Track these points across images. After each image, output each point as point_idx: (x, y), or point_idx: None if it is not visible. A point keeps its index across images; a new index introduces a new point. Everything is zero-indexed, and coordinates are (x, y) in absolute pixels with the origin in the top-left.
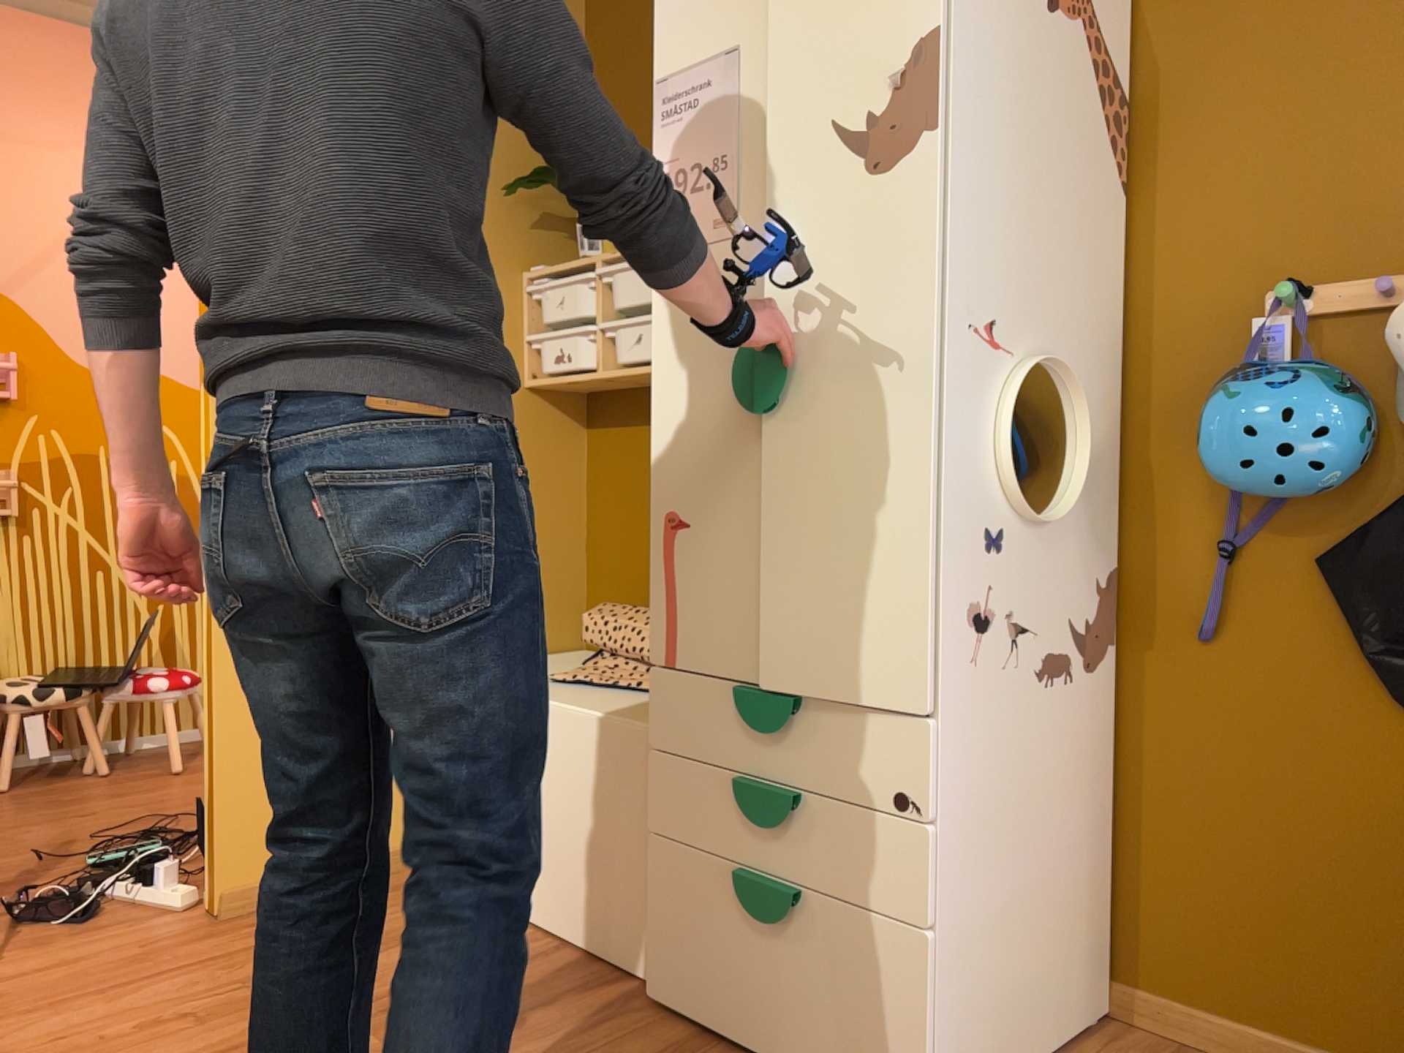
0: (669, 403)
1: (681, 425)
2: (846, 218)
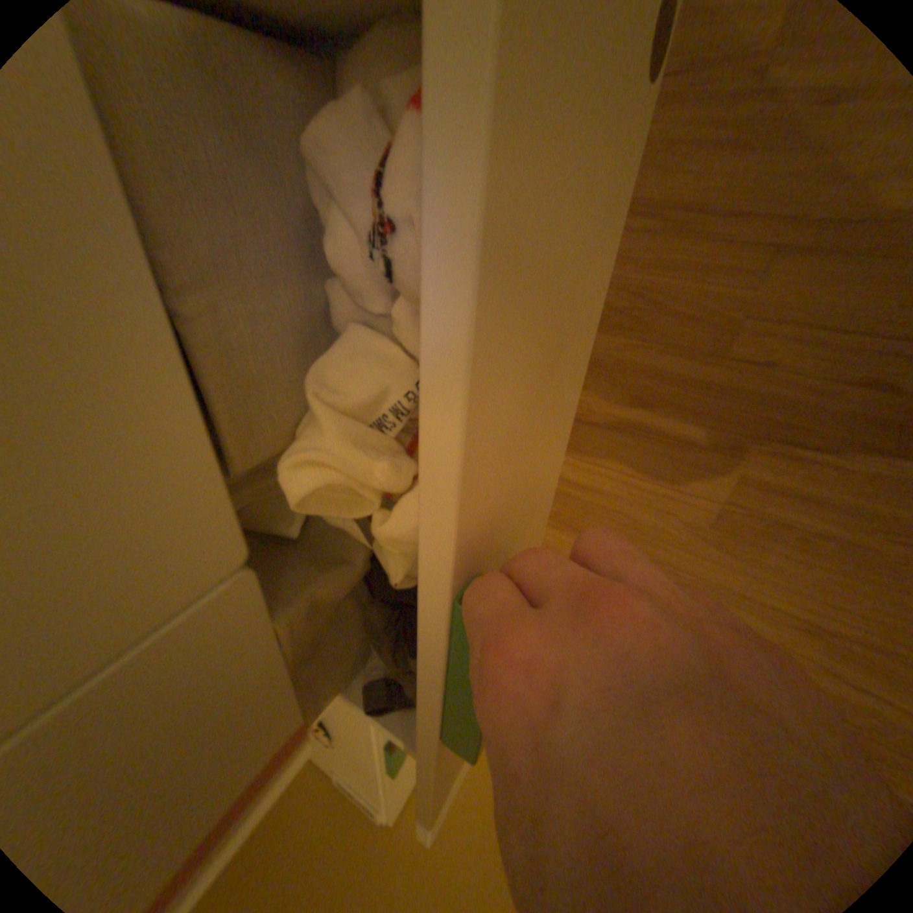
0: None
1: None
2: None
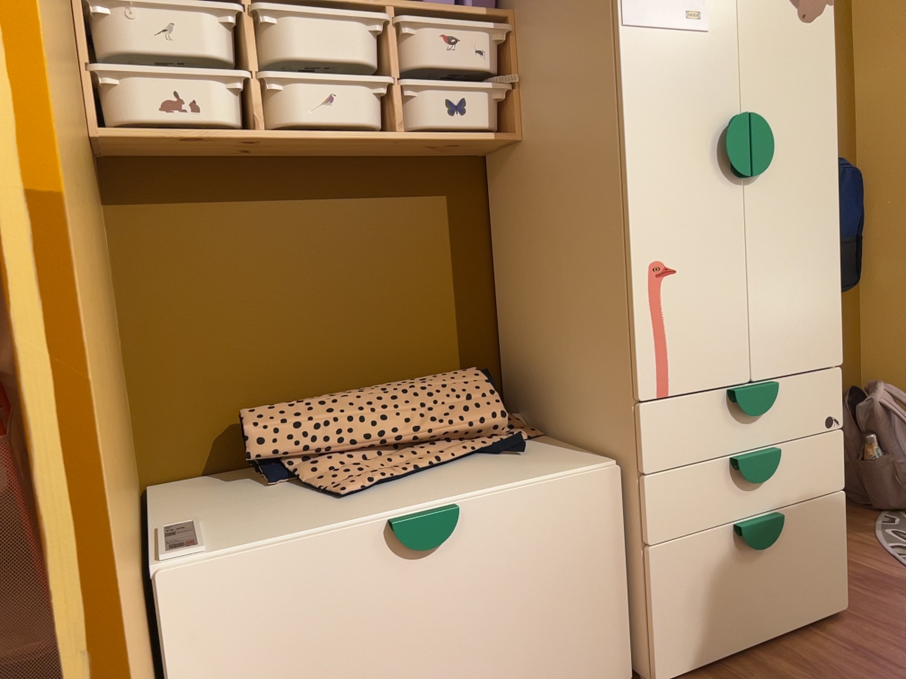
0: (648, 166)
1: (662, 186)
2: (785, 44)
